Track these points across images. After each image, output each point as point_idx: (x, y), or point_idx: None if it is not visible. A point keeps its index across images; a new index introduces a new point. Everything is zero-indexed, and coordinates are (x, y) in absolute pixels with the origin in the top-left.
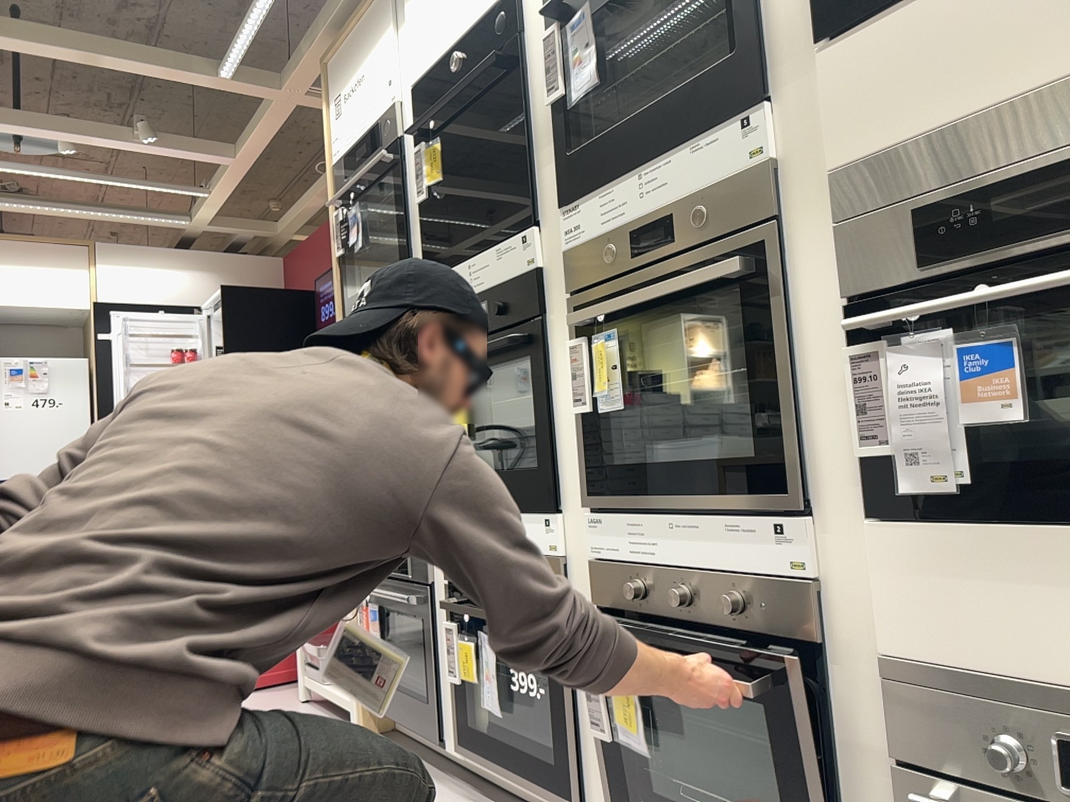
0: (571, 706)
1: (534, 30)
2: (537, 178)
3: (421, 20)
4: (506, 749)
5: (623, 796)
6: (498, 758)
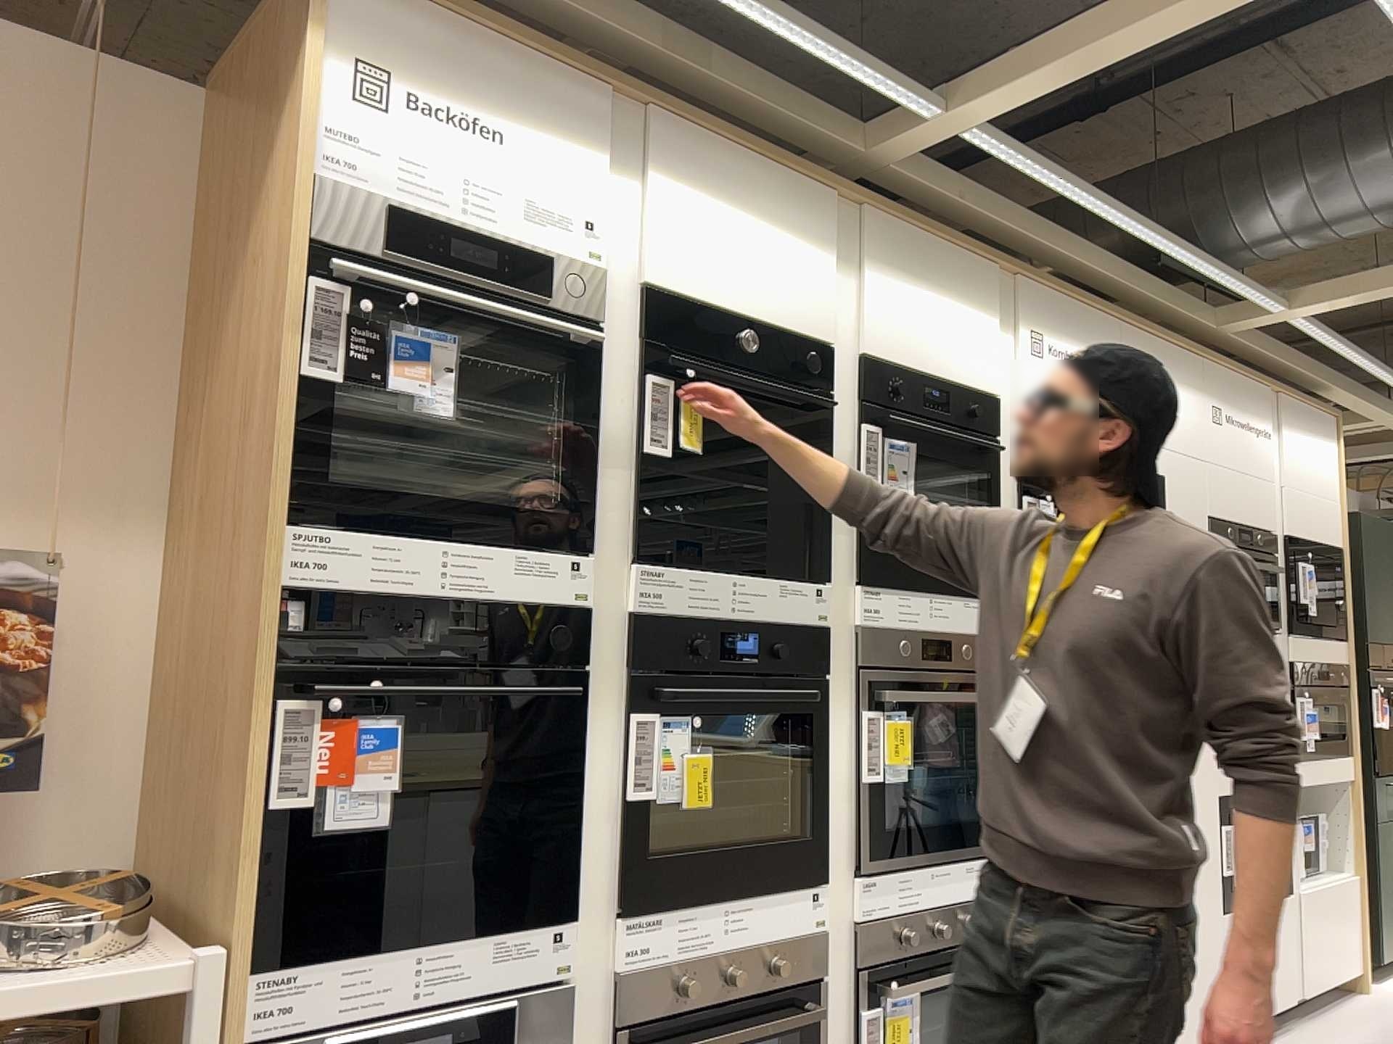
0: None
1: (838, 405)
2: (826, 538)
3: (690, 235)
4: None
5: None
6: None
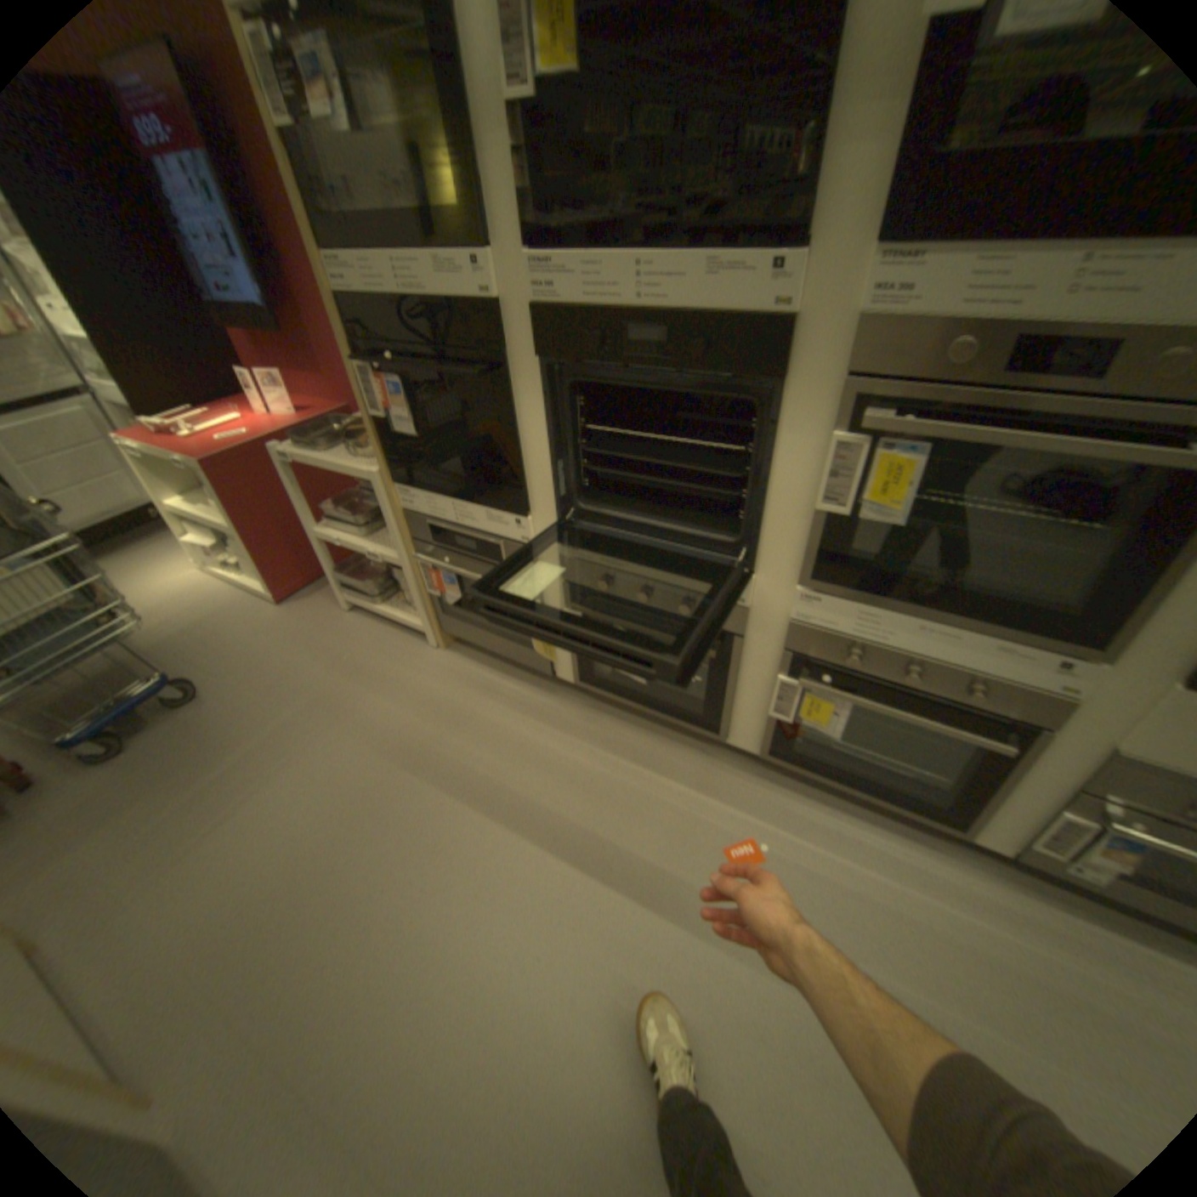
0: (730, 692)
1: None
2: (830, 161)
3: None
4: (640, 694)
5: (776, 743)
6: (629, 697)
